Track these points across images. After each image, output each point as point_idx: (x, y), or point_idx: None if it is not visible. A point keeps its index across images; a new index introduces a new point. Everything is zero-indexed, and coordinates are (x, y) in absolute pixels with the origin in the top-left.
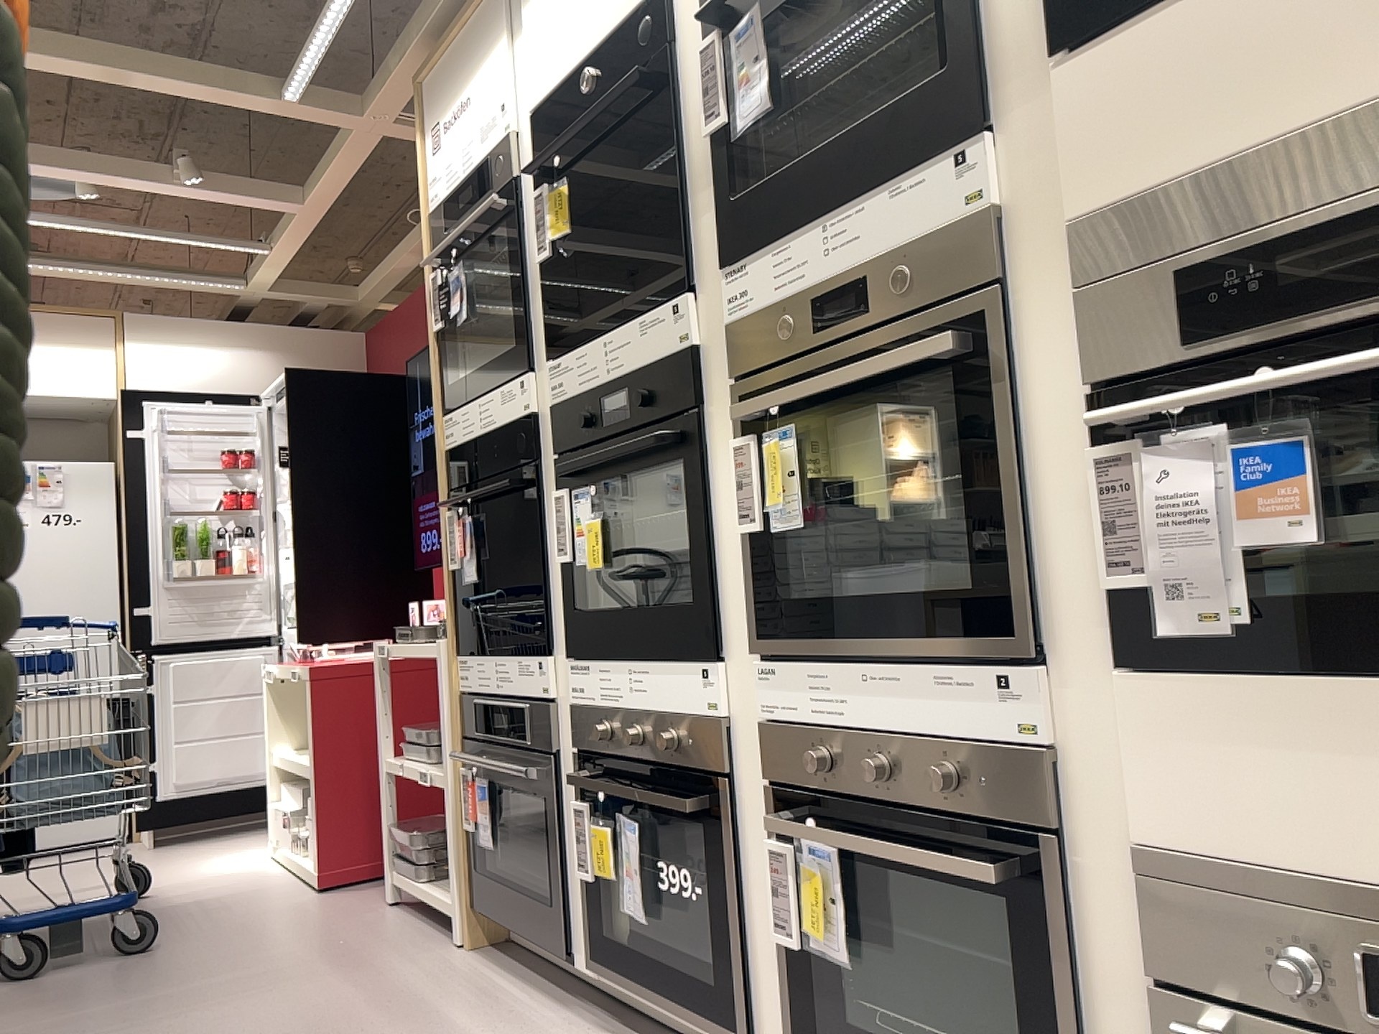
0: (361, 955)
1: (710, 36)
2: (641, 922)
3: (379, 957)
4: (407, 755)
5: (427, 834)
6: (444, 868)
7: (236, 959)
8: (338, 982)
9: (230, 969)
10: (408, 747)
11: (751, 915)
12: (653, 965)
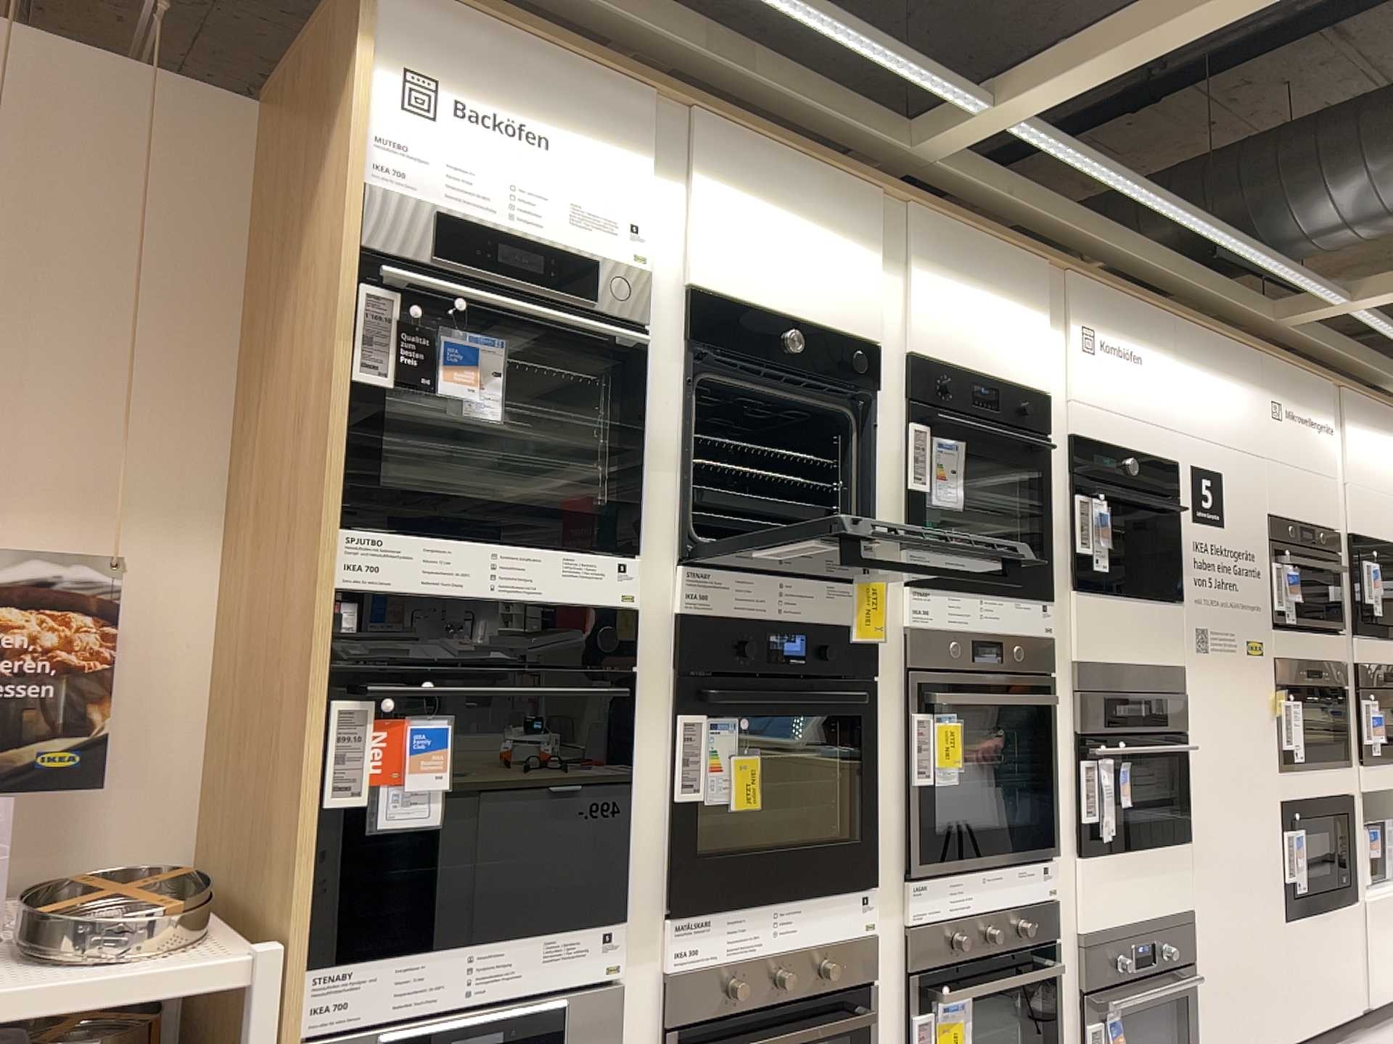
0: None
1: (914, 430)
2: None
3: None
4: None
5: None
6: None
7: None
8: None
9: None
10: None
11: None
12: None
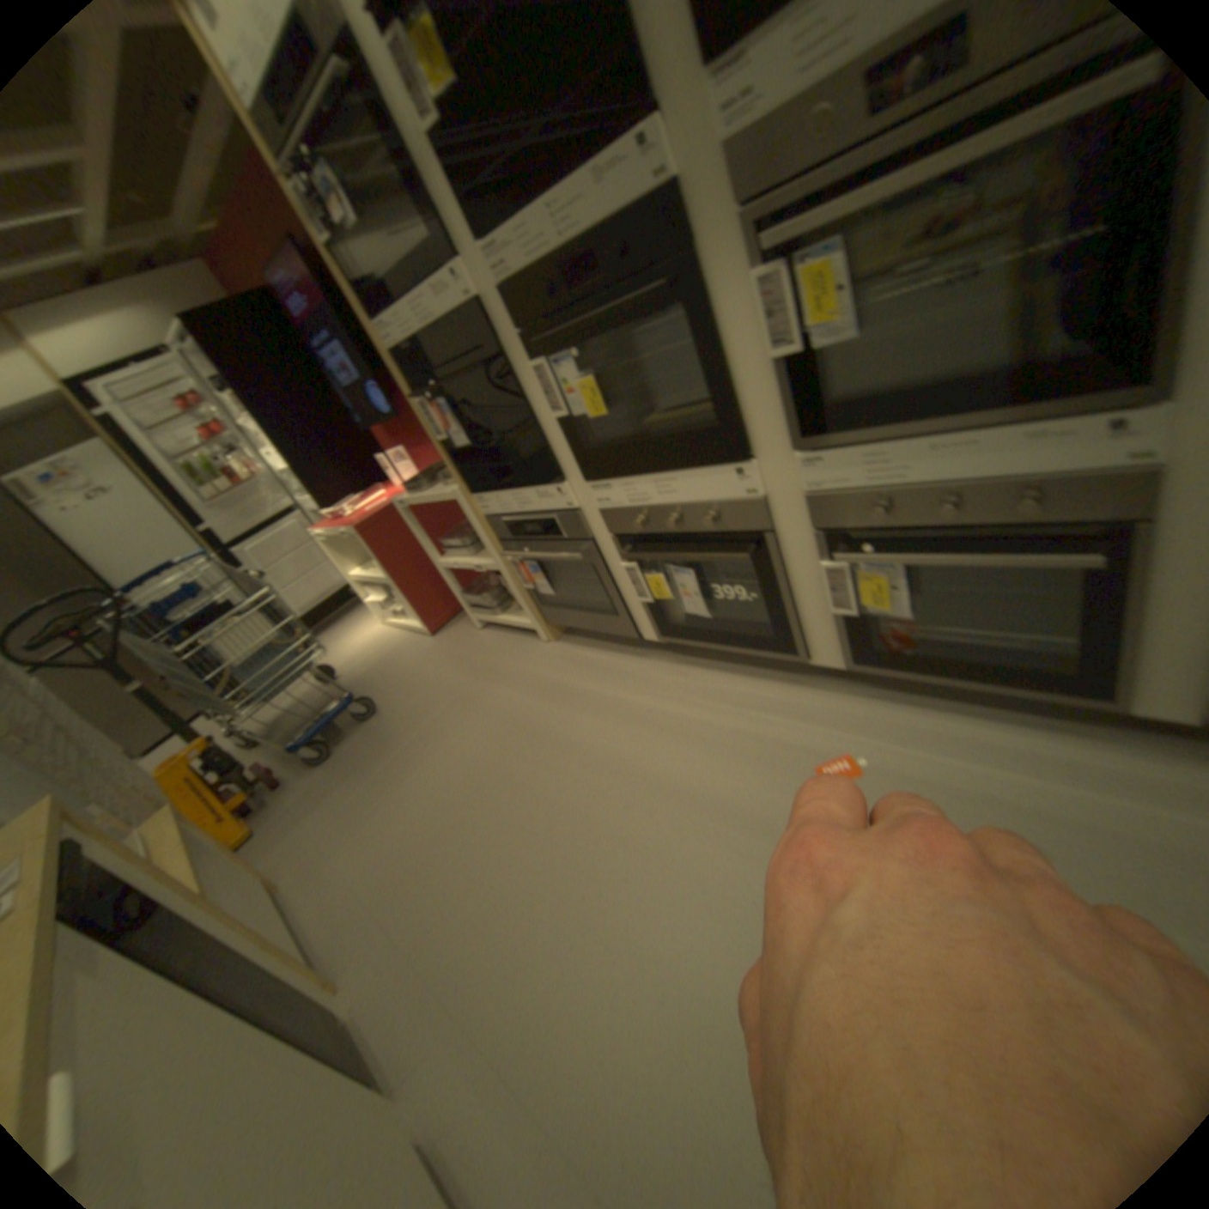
0: (496, 667)
1: None
2: (703, 615)
3: (507, 665)
4: (448, 554)
5: (488, 592)
6: (510, 605)
7: (428, 698)
8: (500, 690)
9: (432, 707)
10: (446, 549)
11: (800, 597)
12: (713, 631)
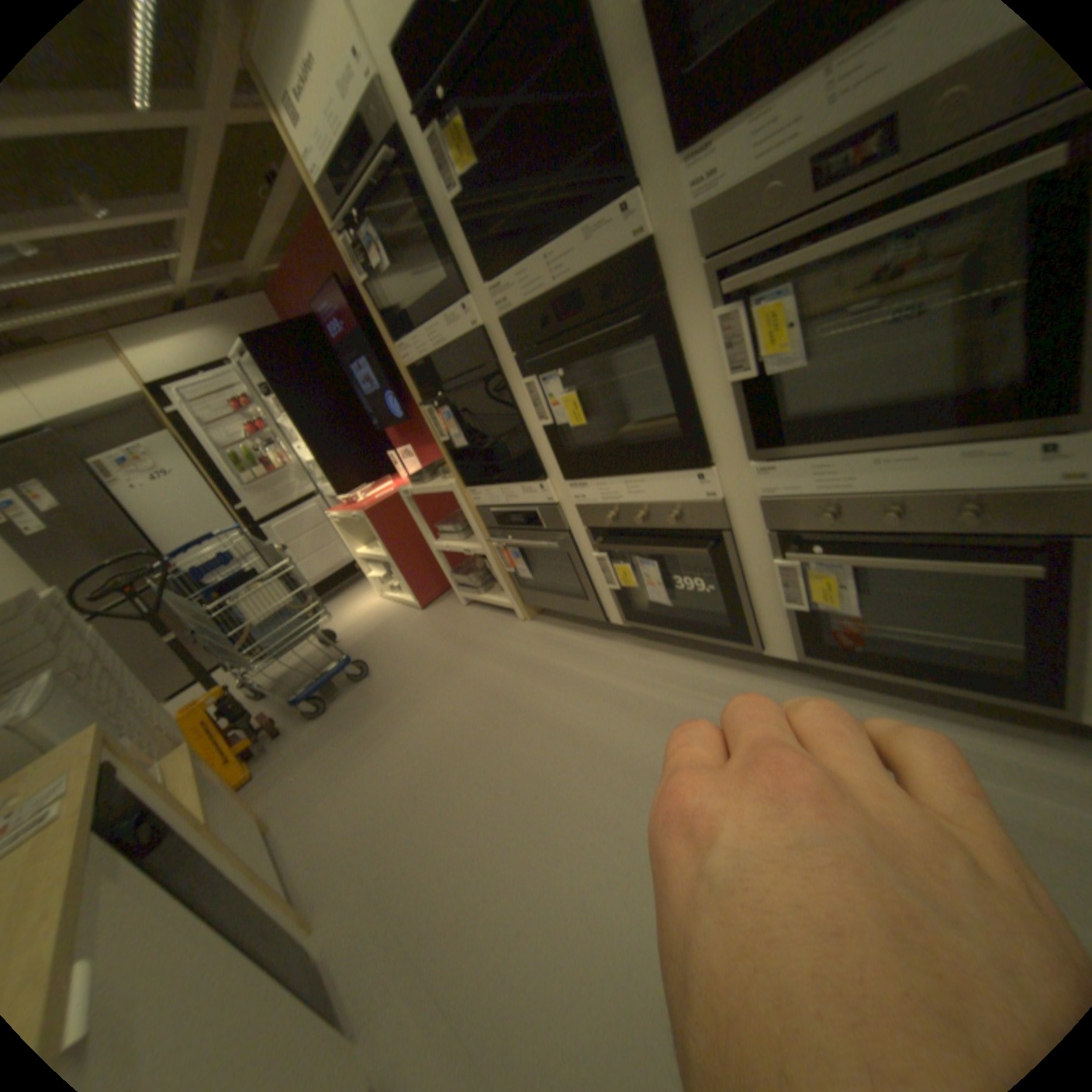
0: (477, 641)
1: None
2: (666, 603)
3: (488, 639)
4: (443, 538)
5: (475, 573)
6: (494, 586)
7: (416, 664)
8: (480, 661)
9: (419, 672)
10: (442, 533)
11: (755, 592)
12: (675, 619)
